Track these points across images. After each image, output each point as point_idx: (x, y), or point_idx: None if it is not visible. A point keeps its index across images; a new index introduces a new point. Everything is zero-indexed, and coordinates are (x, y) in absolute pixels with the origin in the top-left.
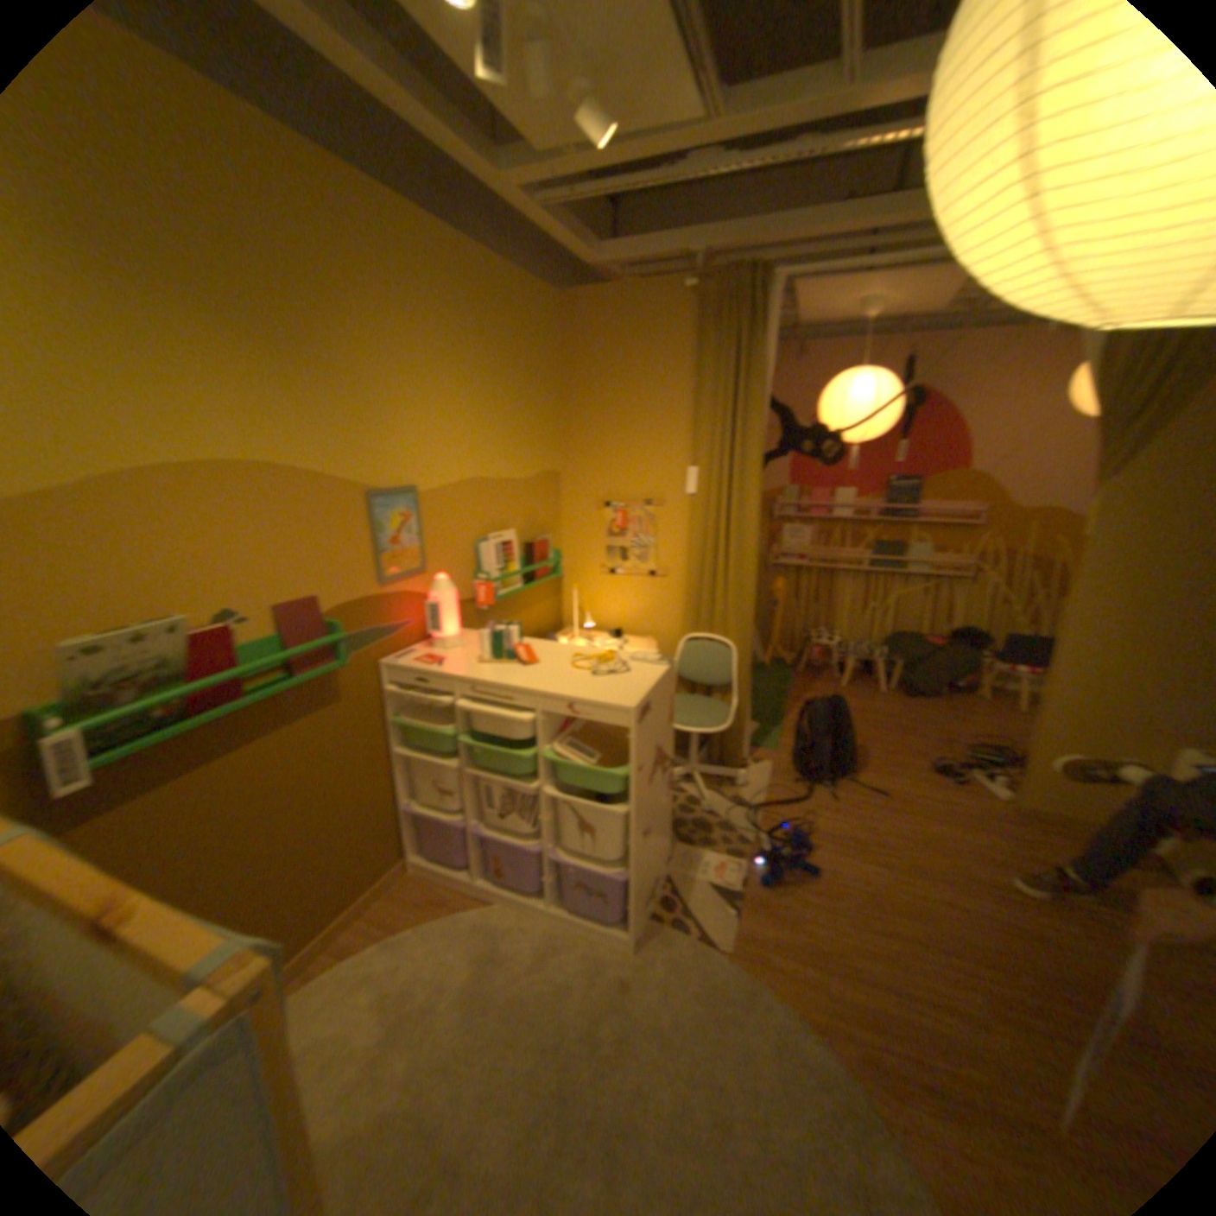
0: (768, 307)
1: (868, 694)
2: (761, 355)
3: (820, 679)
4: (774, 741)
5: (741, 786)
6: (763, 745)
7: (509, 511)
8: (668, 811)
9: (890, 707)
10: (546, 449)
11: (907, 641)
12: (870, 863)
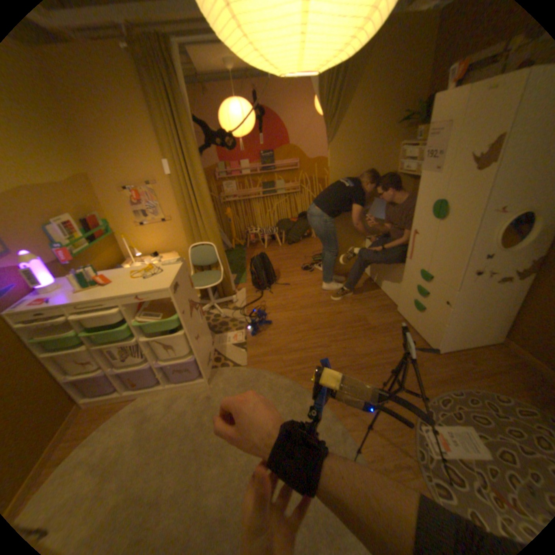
0: (173, 63)
1: (274, 248)
2: (177, 92)
3: (256, 248)
4: (243, 279)
5: (234, 302)
6: (239, 283)
7: (56, 203)
8: (204, 325)
9: (283, 251)
10: (68, 160)
11: (283, 223)
12: (286, 311)
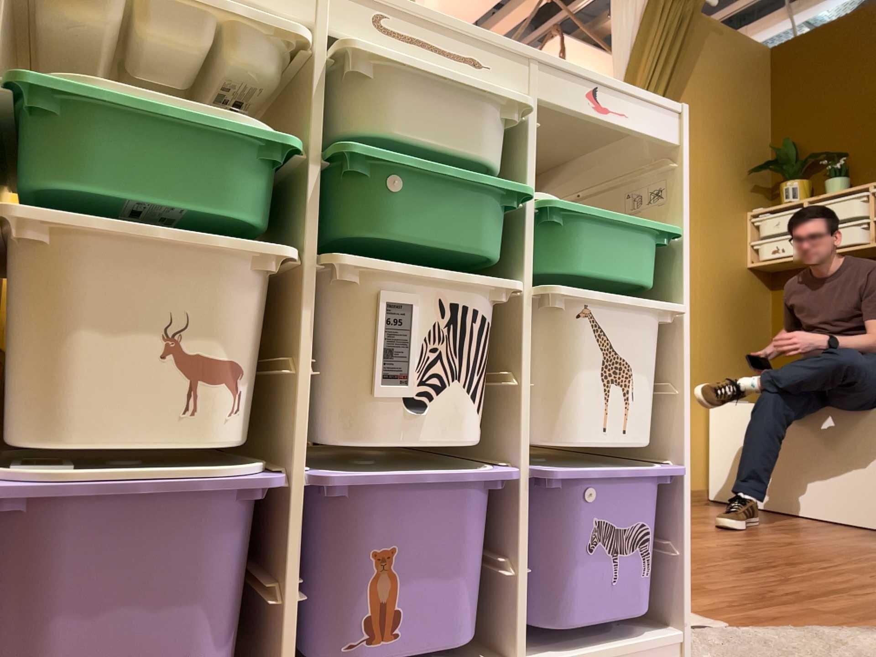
0: None
1: None
2: None
3: None
4: None
5: None
6: None
7: None
8: None
9: None
10: None
11: None
12: None
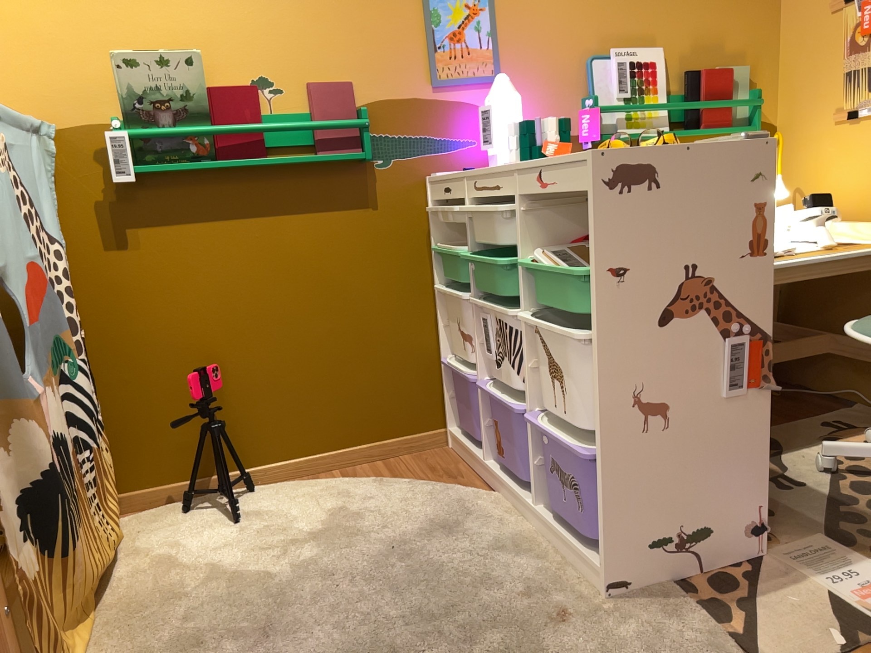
0: None
1: None
2: None
3: None
4: None
5: None
6: None
7: (653, 22)
8: (745, 426)
9: None
10: None
11: None
12: None
